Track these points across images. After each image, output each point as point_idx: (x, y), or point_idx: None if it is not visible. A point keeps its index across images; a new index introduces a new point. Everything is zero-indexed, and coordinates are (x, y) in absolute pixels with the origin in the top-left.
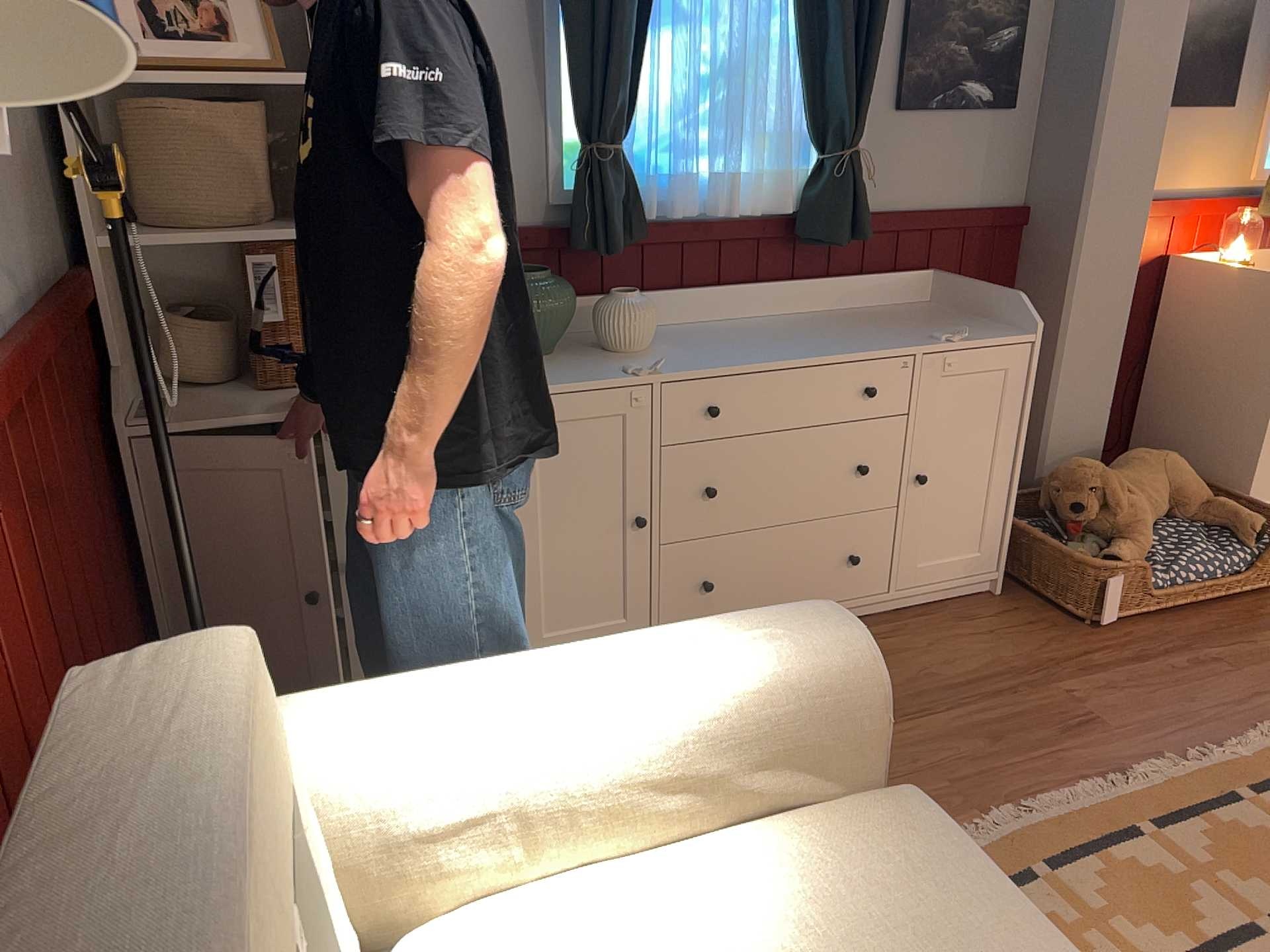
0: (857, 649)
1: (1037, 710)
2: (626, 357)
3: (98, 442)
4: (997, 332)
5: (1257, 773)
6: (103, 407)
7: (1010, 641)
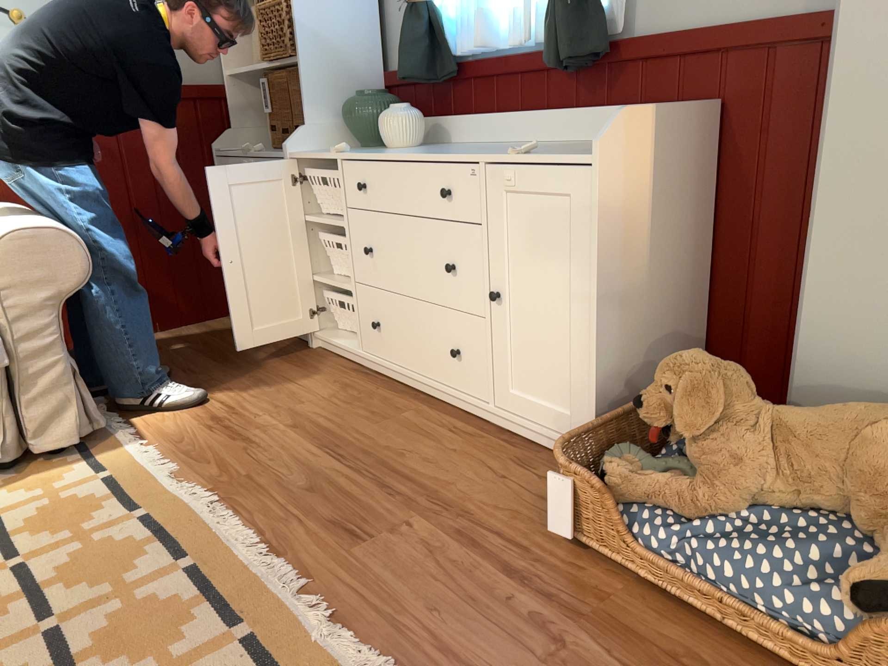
0: (5, 234)
1: (365, 508)
2: (373, 150)
3: (200, 154)
4: (575, 153)
5: (283, 647)
6: (212, 143)
7: (488, 488)
